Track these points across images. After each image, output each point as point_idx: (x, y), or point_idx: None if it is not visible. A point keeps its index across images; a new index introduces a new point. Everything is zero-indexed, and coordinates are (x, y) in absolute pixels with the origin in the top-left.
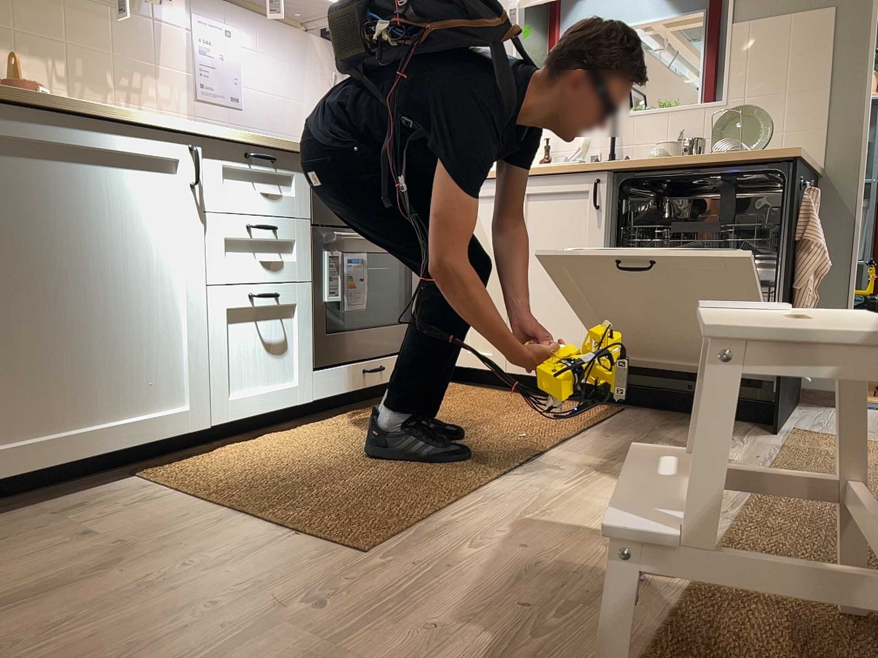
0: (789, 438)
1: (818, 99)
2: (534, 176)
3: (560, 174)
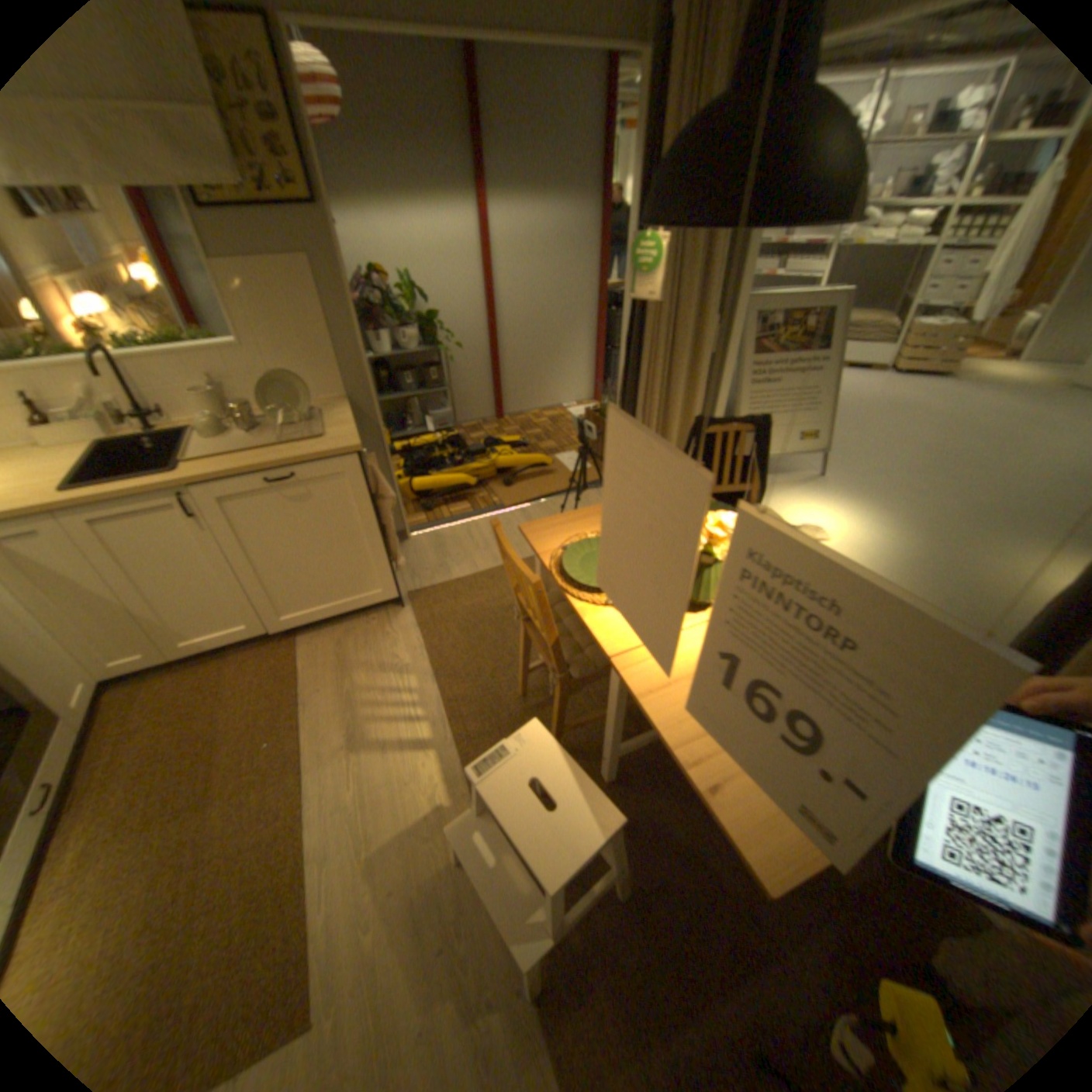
0: (416, 614)
1: (323, 337)
2: (85, 504)
3: (122, 496)
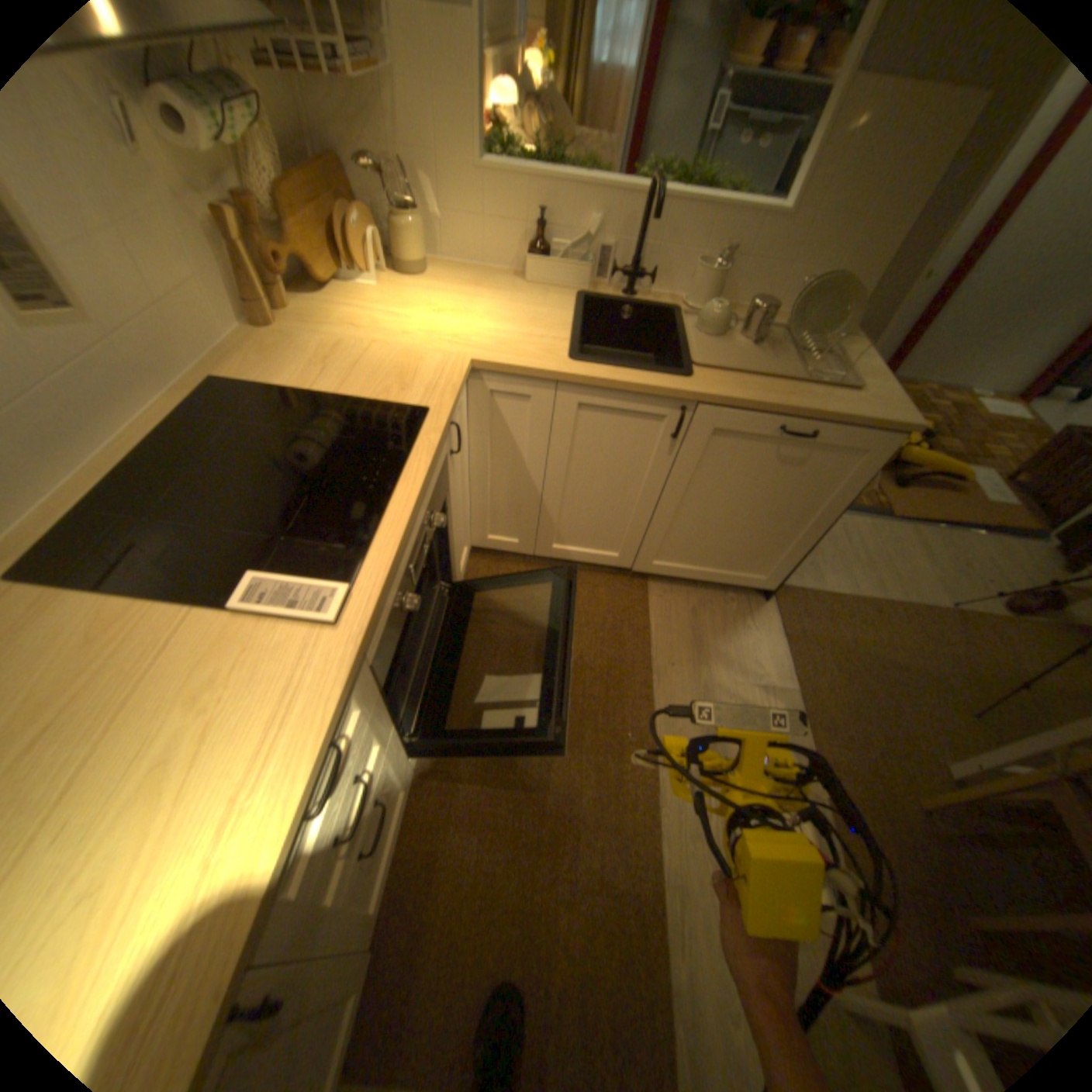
0: (786, 620)
1: (898, 234)
2: (594, 386)
3: (633, 391)
